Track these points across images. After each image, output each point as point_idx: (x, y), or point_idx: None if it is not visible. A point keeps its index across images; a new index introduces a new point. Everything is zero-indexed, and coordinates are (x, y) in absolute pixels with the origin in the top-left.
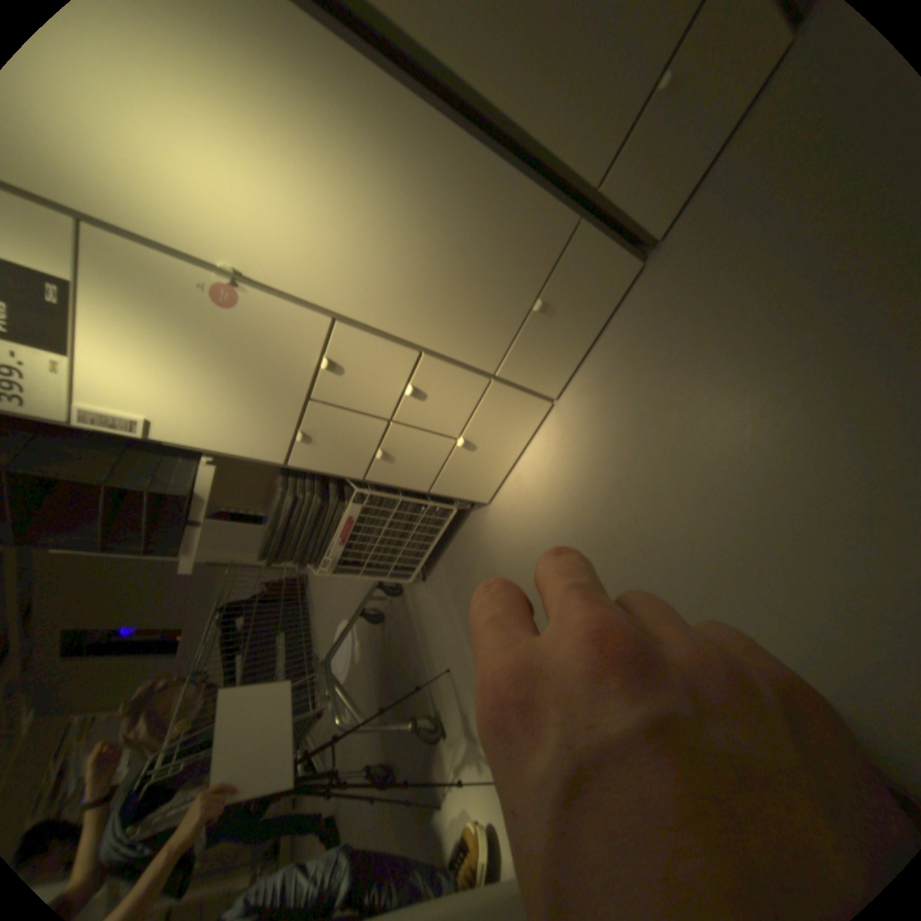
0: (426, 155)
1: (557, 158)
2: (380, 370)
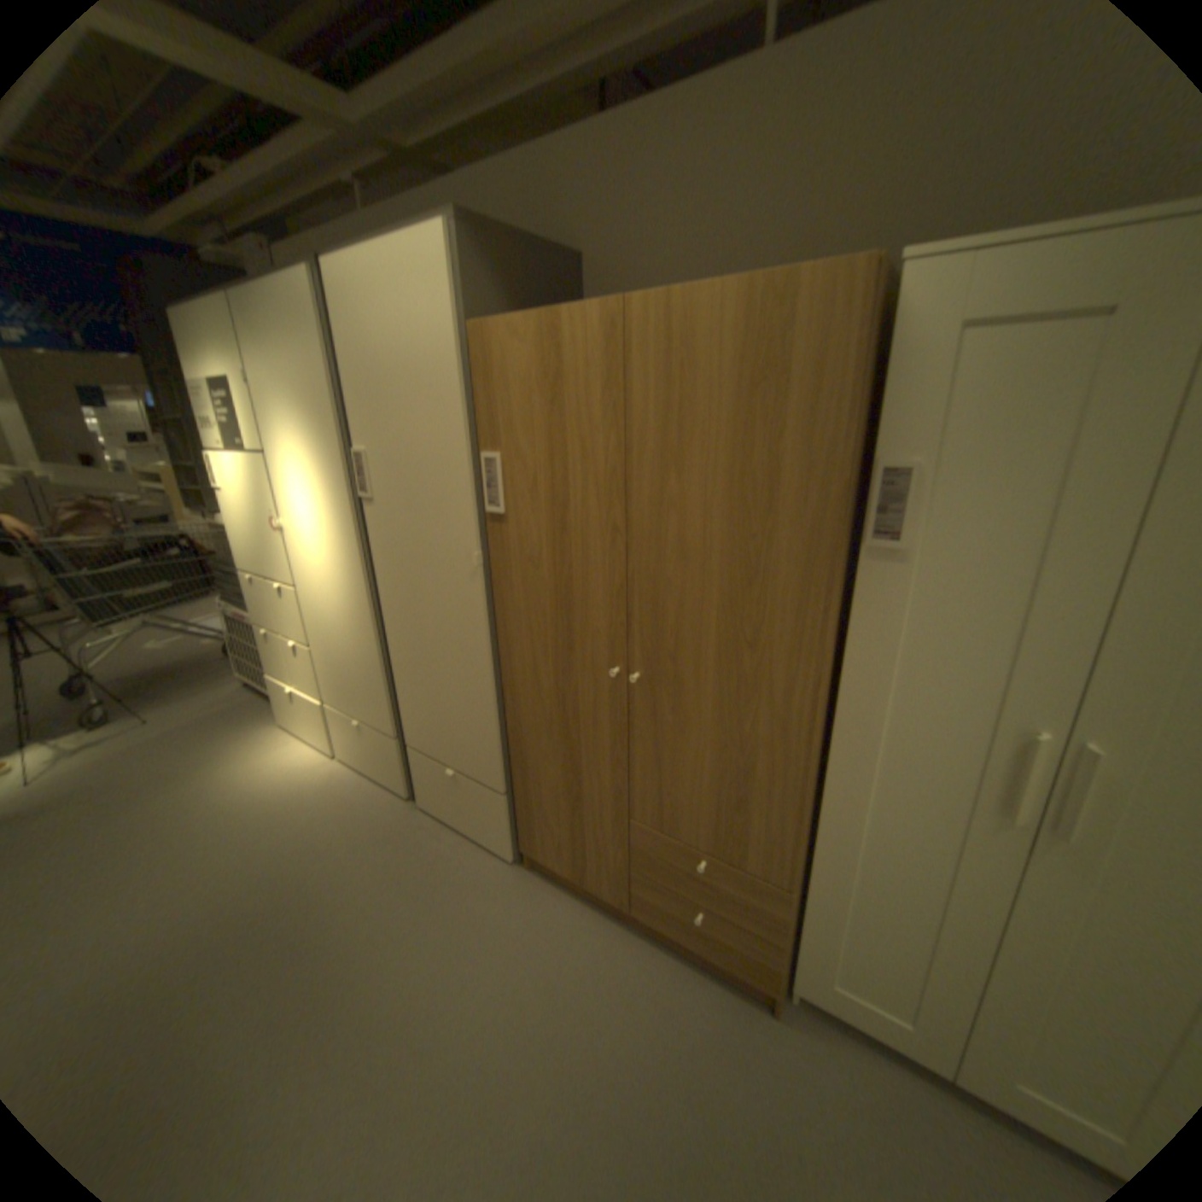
0: (359, 625)
1: (403, 708)
2: (291, 620)
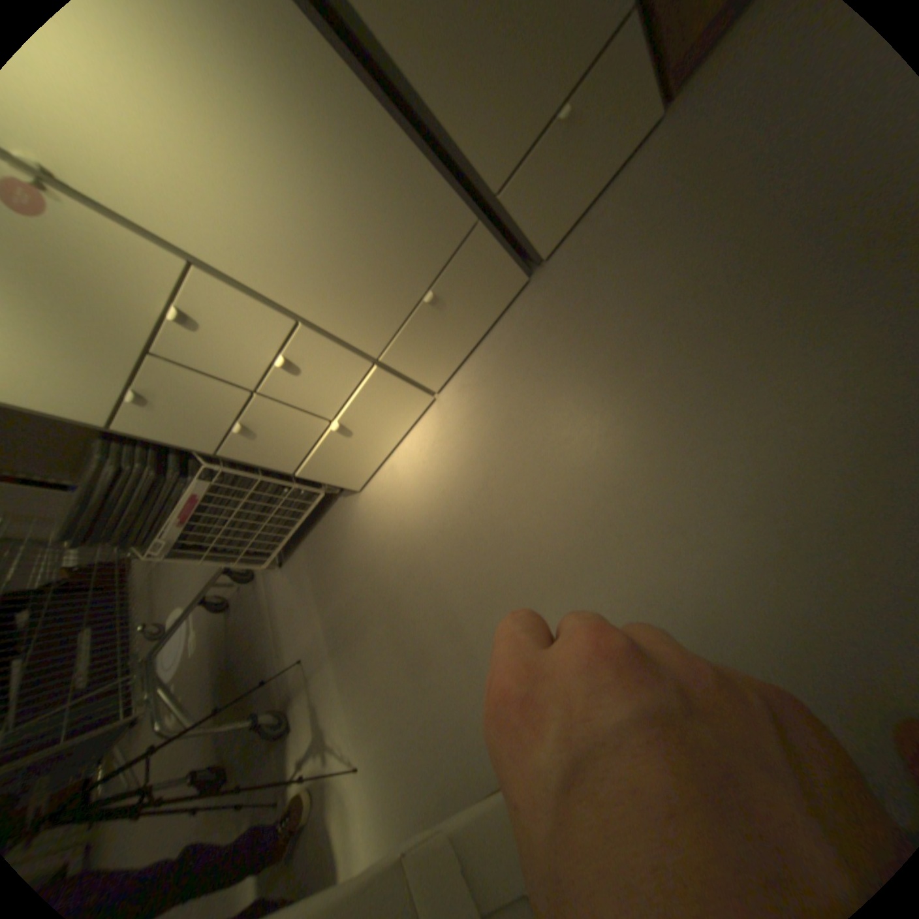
0: (320, 104)
1: (460, 153)
2: (244, 334)
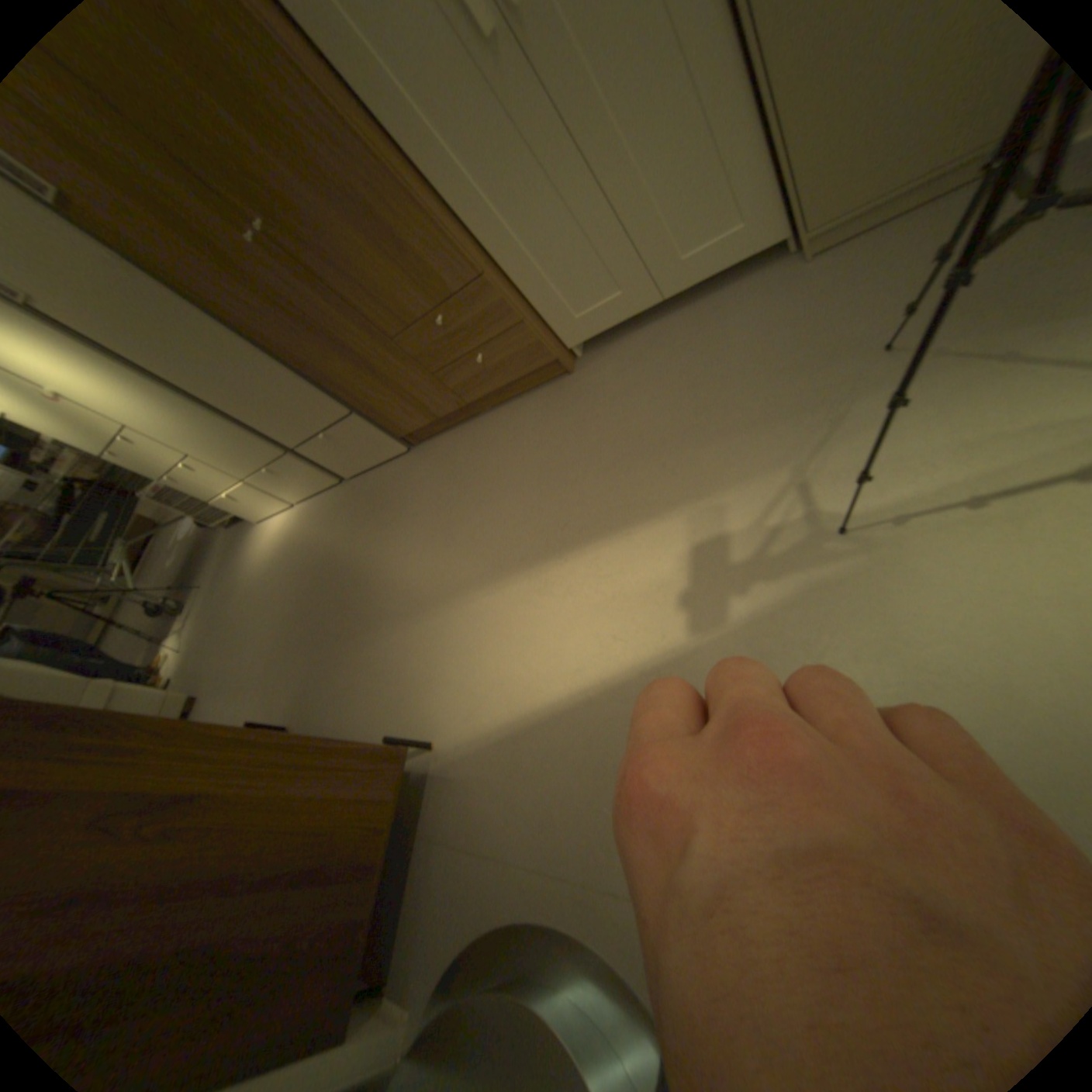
0: (171, 403)
1: (262, 429)
2: (158, 451)
